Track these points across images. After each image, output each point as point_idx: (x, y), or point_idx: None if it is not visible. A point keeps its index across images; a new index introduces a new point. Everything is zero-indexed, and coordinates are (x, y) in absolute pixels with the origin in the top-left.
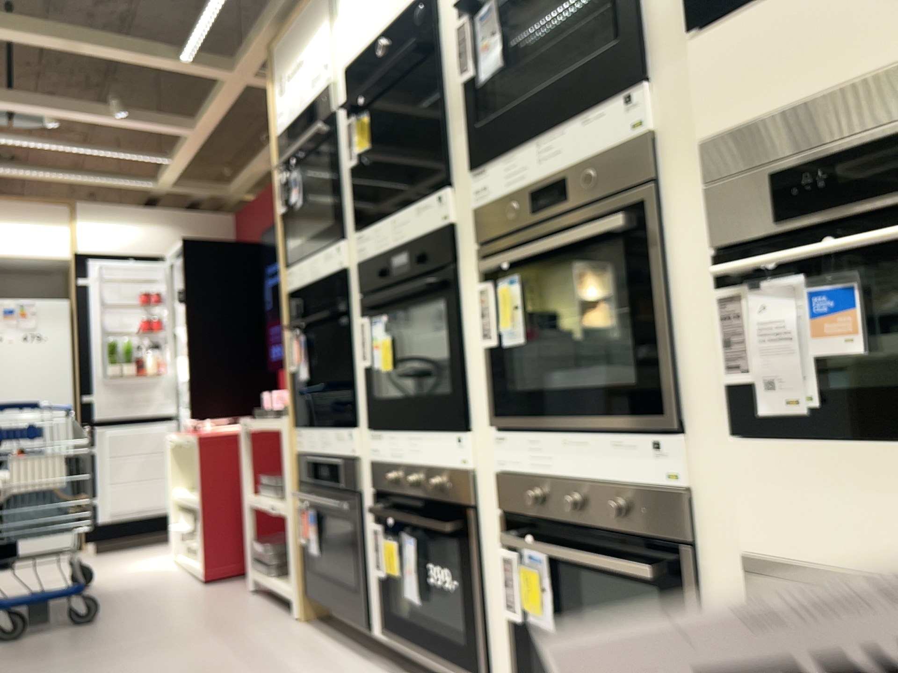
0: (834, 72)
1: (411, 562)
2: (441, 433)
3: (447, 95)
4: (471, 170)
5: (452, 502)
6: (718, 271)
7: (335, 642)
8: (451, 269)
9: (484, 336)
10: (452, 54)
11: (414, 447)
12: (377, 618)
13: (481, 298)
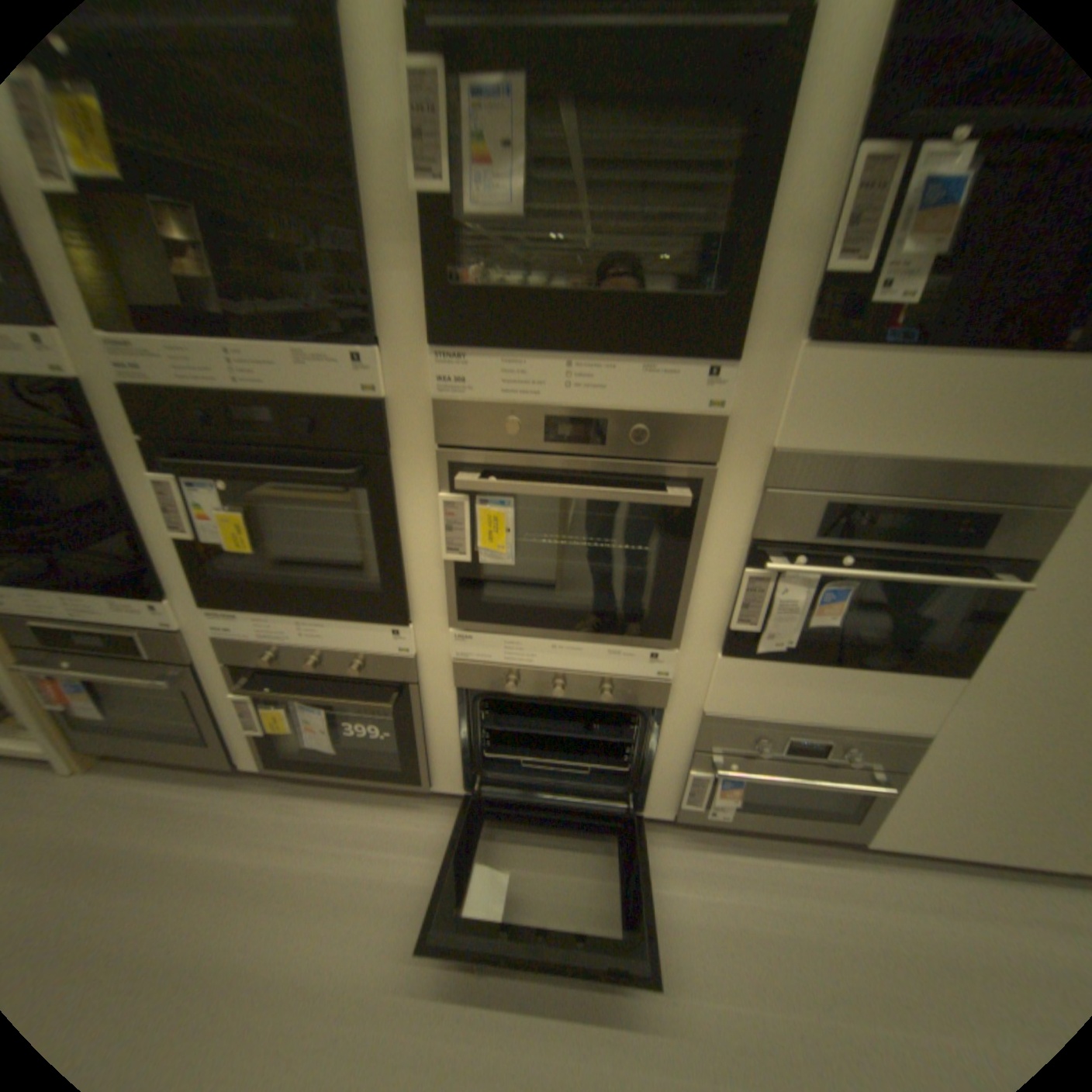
0: (911, 448)
1: (317, 726)
2: (361, 623)
3: (366, 182)
4: (429, 341)
5: (381, 679)
6: (770, 569)
7: (161, 782)
8: (383, 462)
9: (443, 545)
10: (383, 105)
11: (309, 632)
12: (244, 759)
13: (440, 507)
